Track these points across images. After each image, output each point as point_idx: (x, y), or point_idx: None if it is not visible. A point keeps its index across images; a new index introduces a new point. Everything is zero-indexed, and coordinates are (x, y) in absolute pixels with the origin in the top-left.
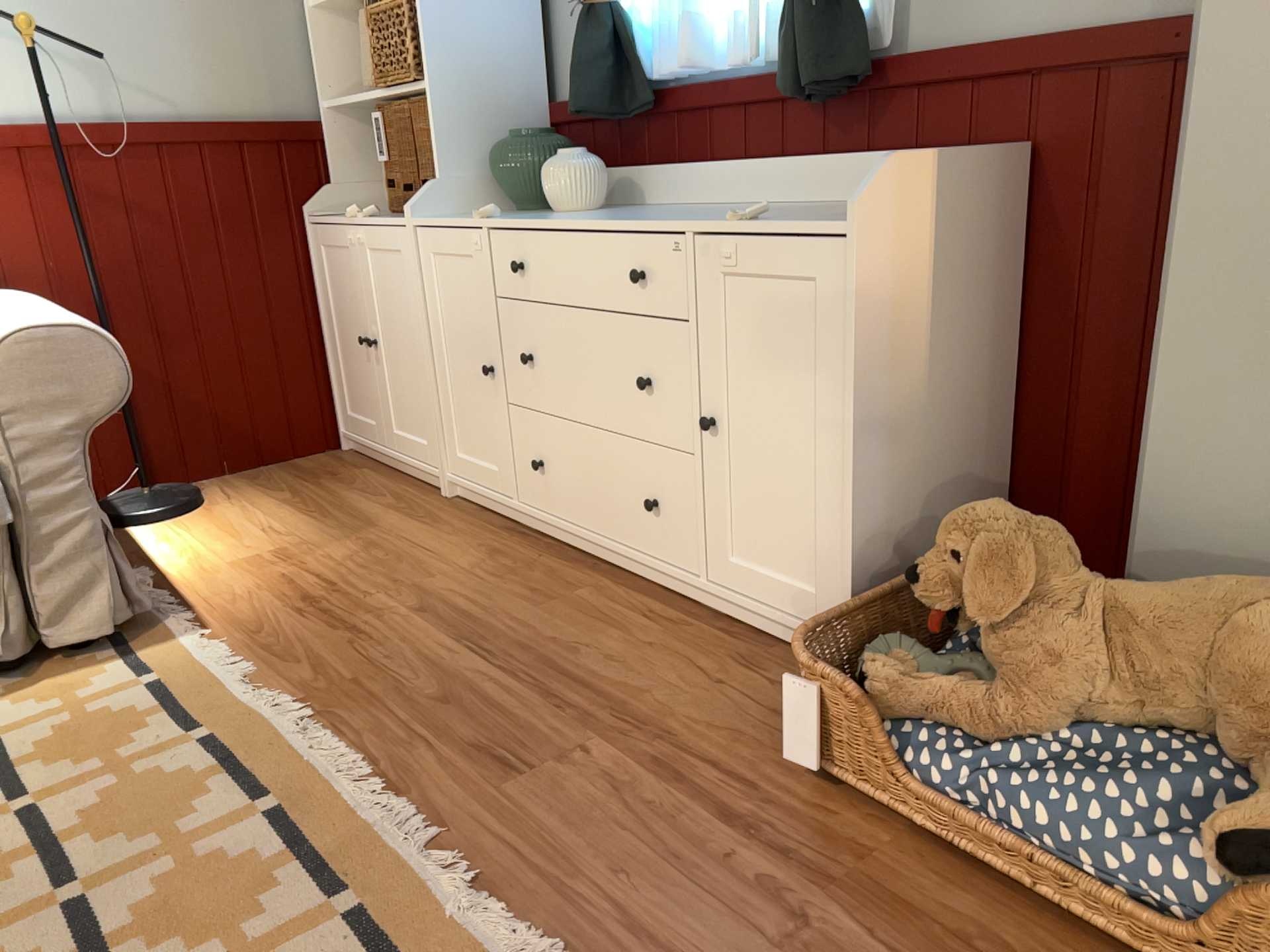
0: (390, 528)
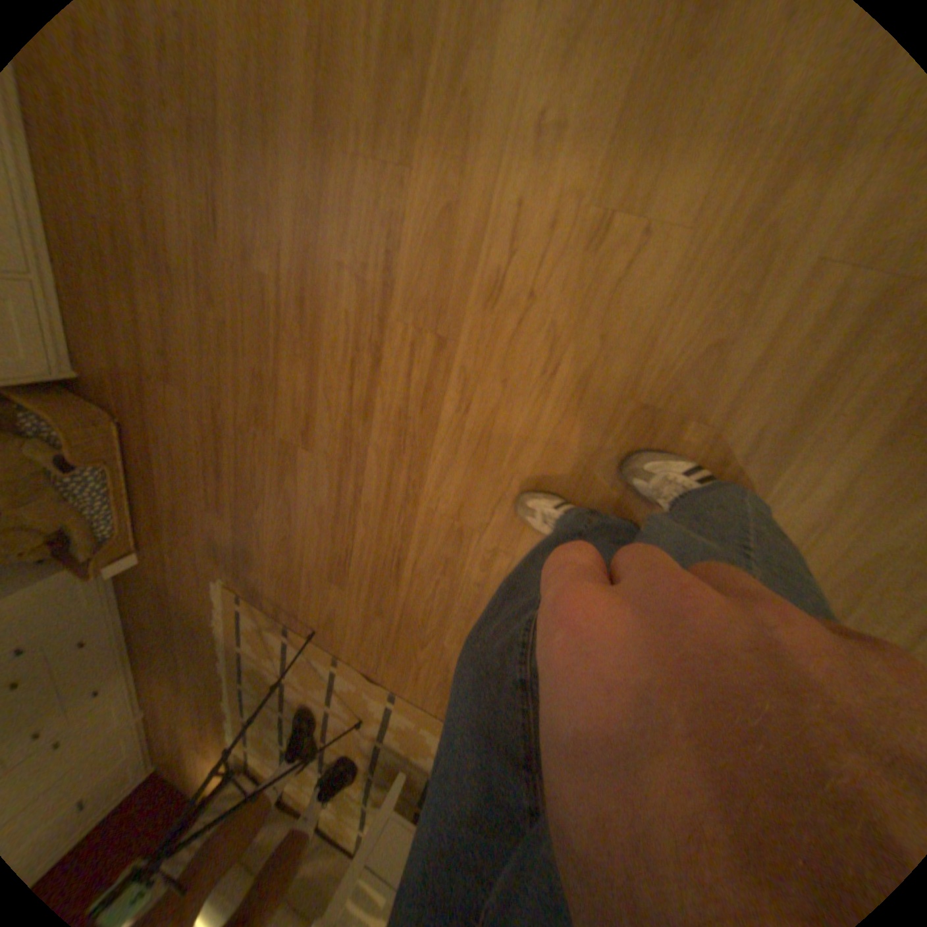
0: (158, 723)
